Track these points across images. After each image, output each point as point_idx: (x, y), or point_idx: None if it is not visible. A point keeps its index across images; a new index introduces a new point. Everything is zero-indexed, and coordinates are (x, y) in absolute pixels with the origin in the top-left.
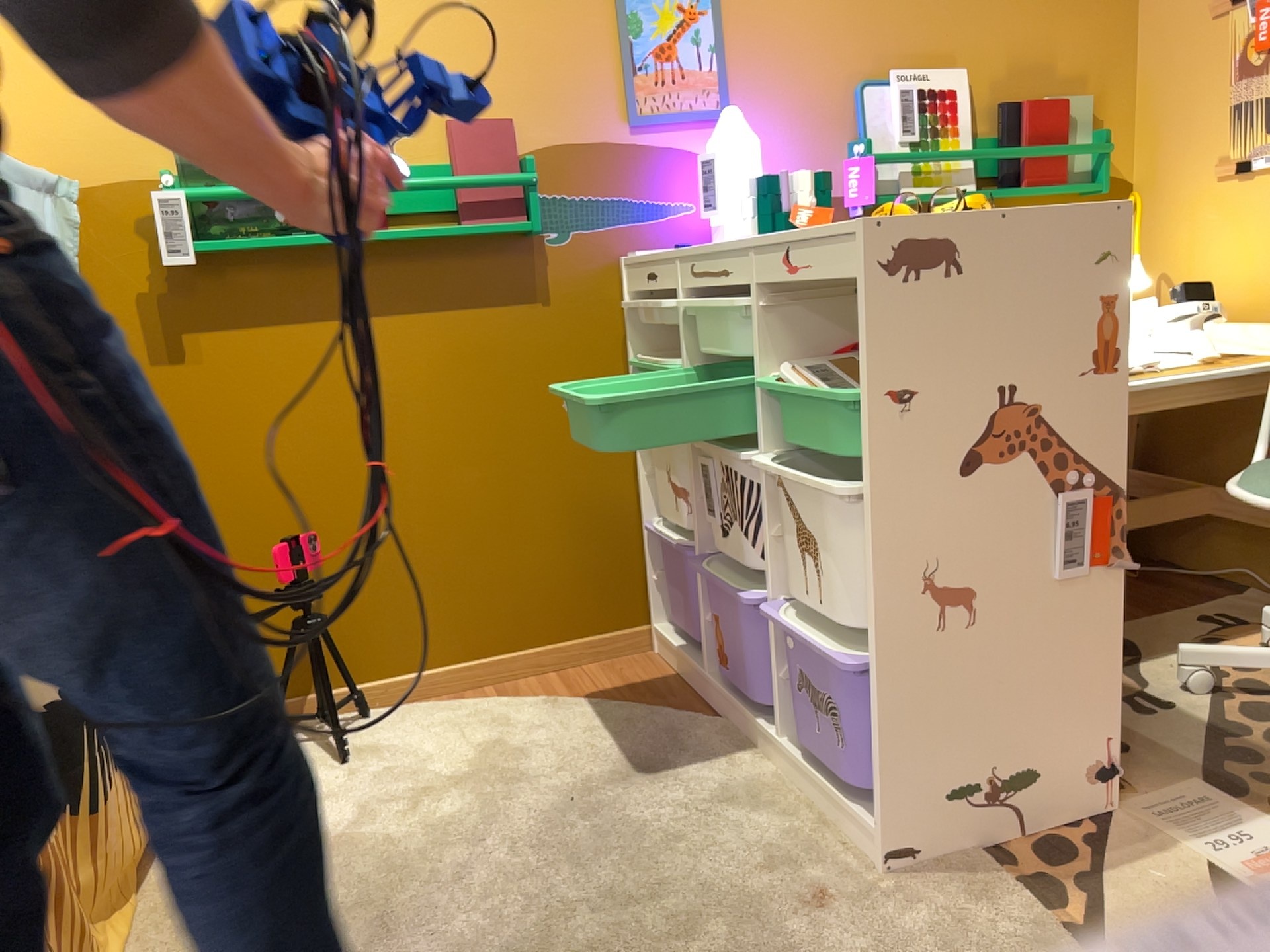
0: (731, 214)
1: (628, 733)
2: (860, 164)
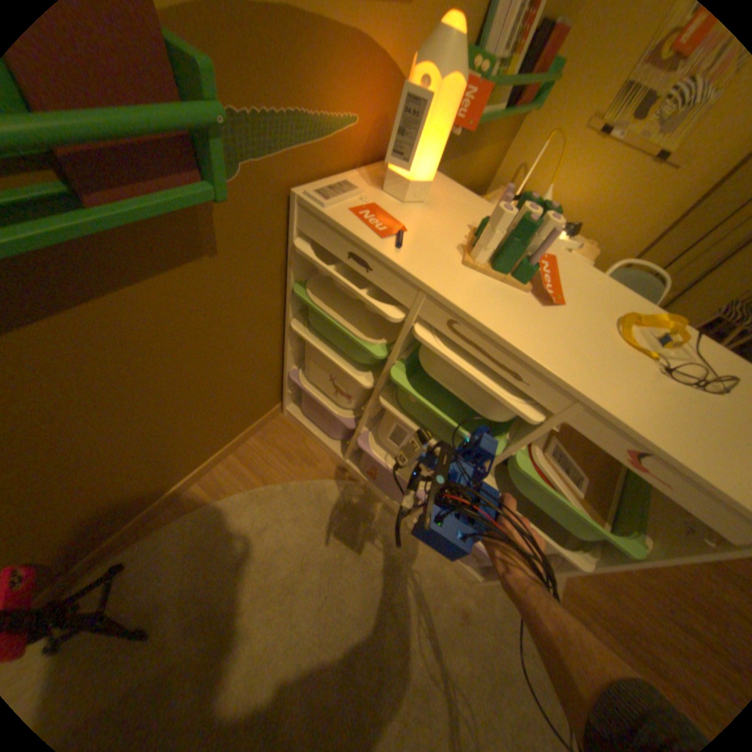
0: (421, 169)
1: (321, 514)
2: (482, 85)
